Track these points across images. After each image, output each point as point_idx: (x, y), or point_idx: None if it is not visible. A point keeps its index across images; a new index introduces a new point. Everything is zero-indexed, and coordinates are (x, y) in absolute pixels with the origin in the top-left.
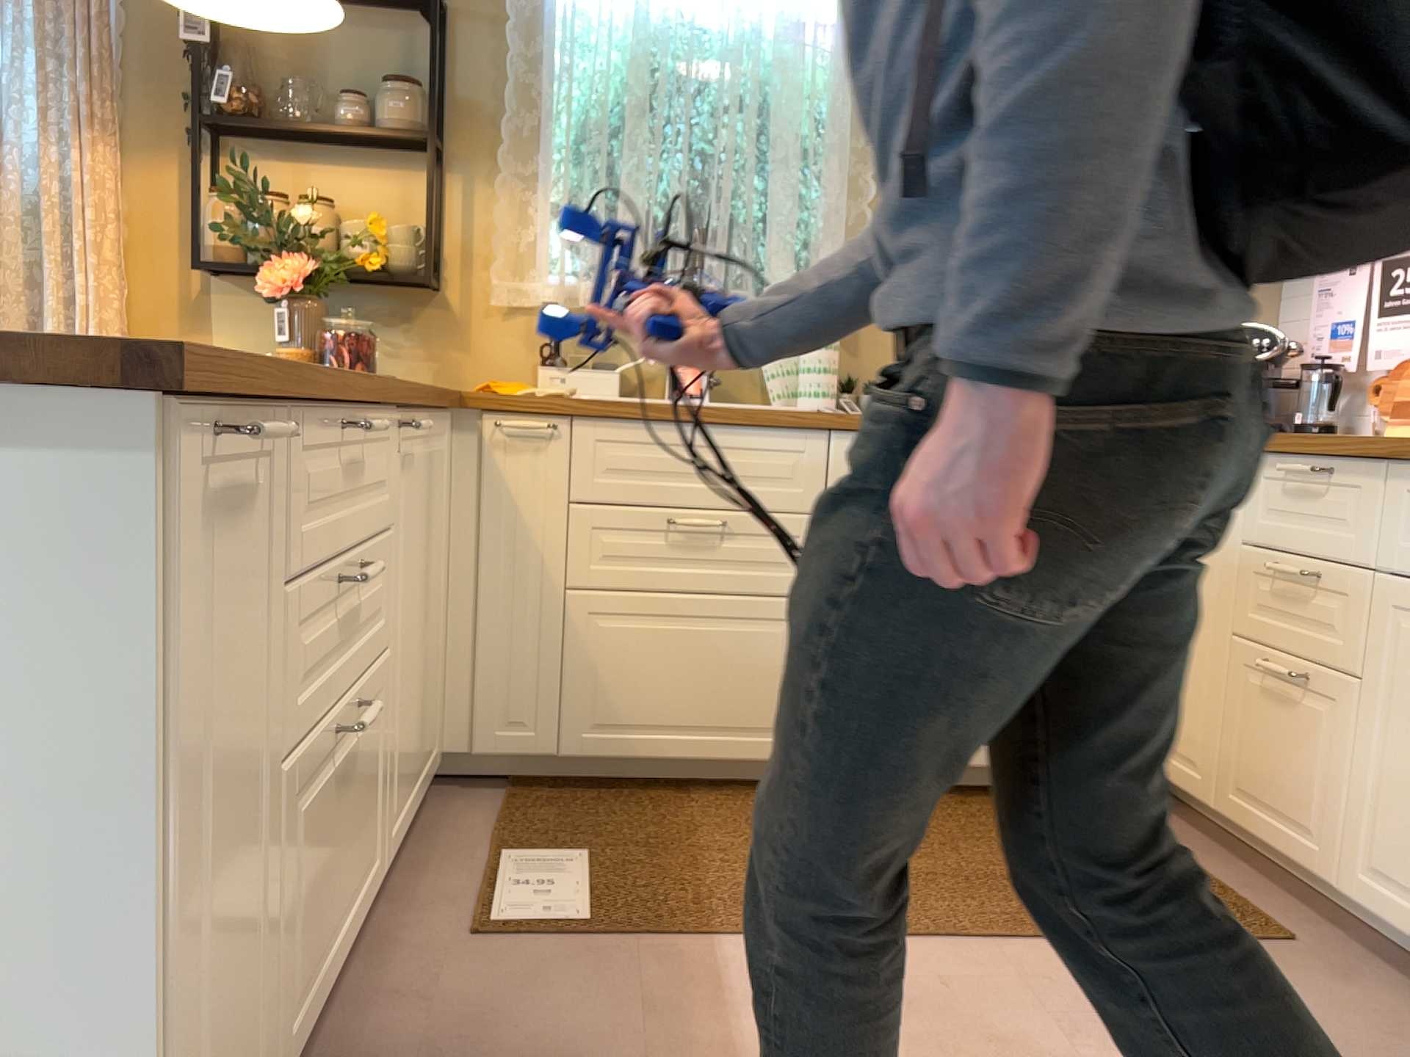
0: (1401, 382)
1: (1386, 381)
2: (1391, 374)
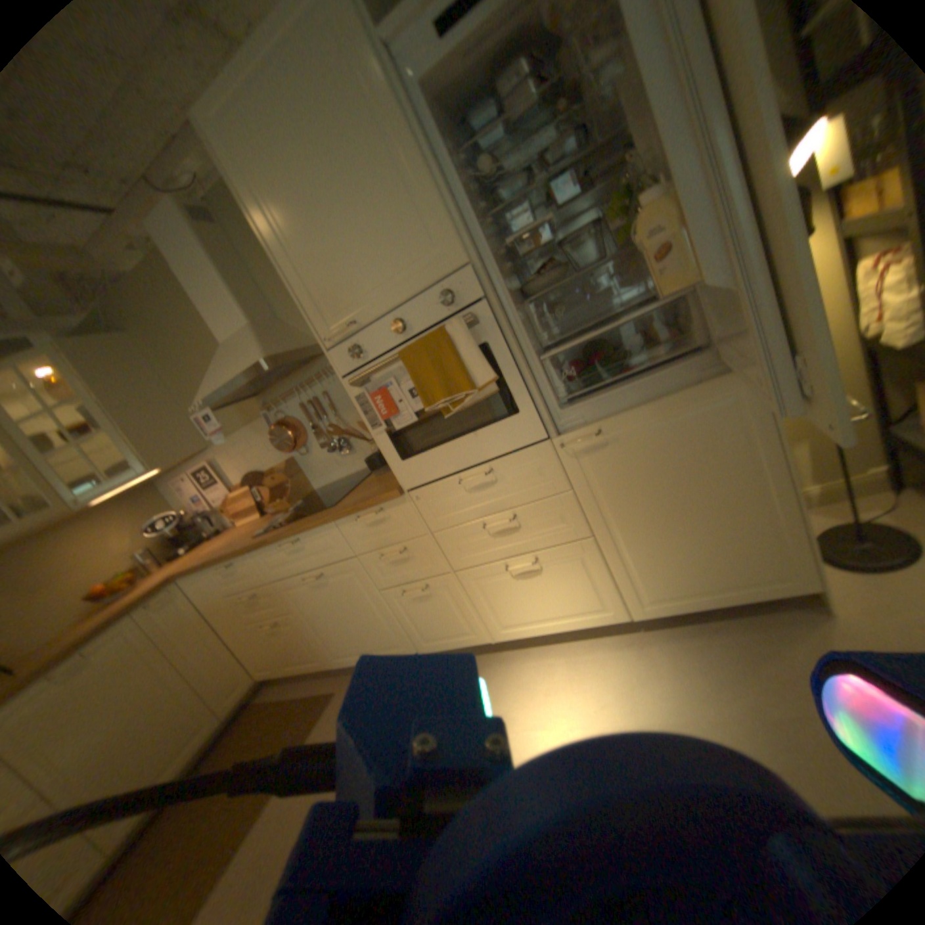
0: (224, 506)
1: (219, 507)
2: (219, 504)
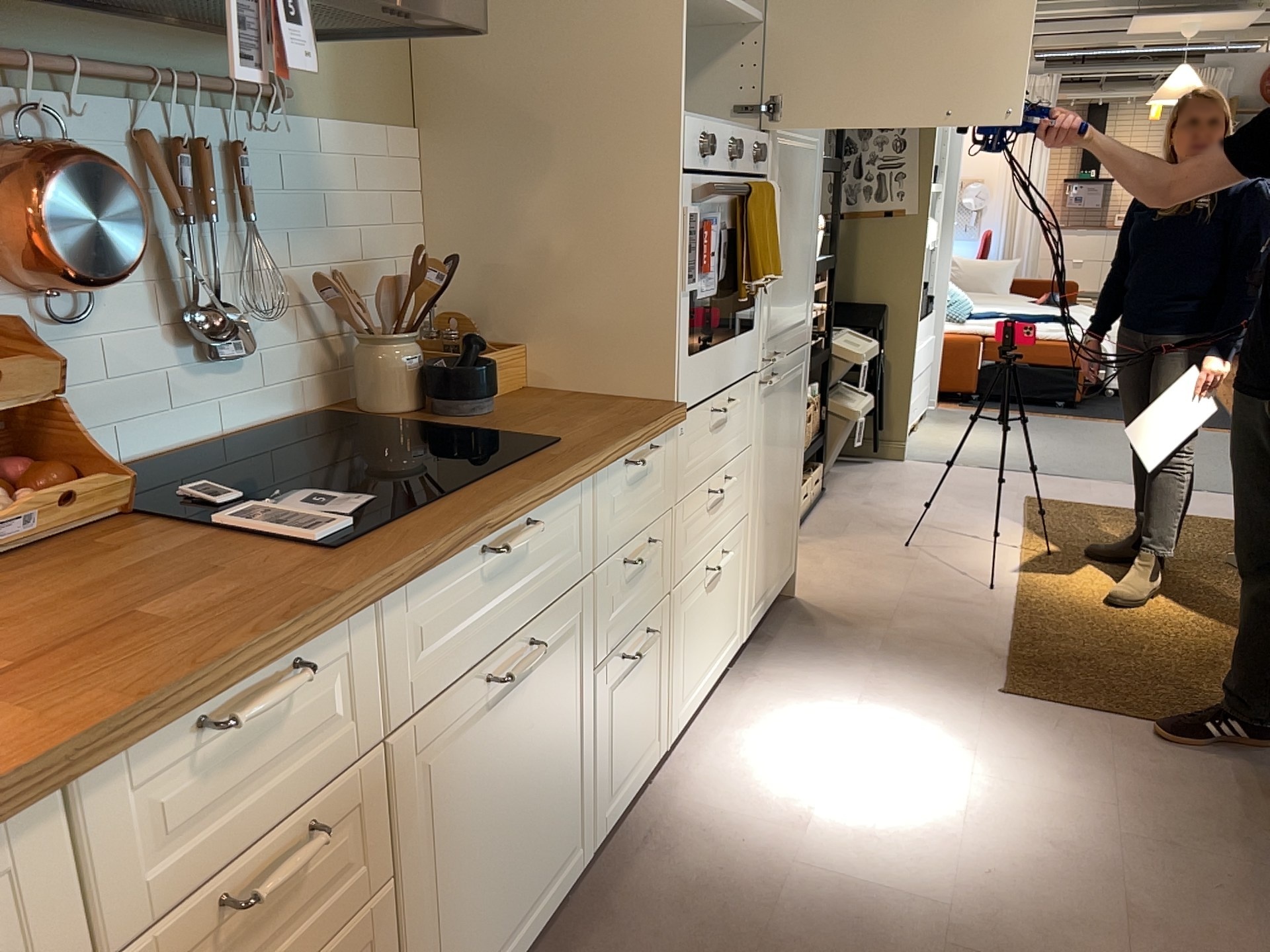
0: None
1: None
2: None
